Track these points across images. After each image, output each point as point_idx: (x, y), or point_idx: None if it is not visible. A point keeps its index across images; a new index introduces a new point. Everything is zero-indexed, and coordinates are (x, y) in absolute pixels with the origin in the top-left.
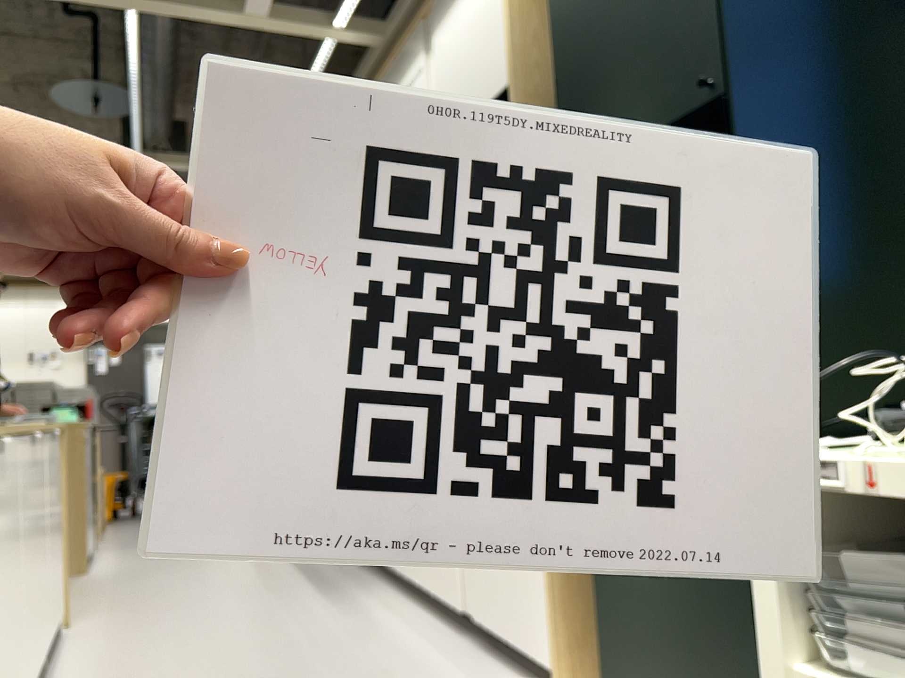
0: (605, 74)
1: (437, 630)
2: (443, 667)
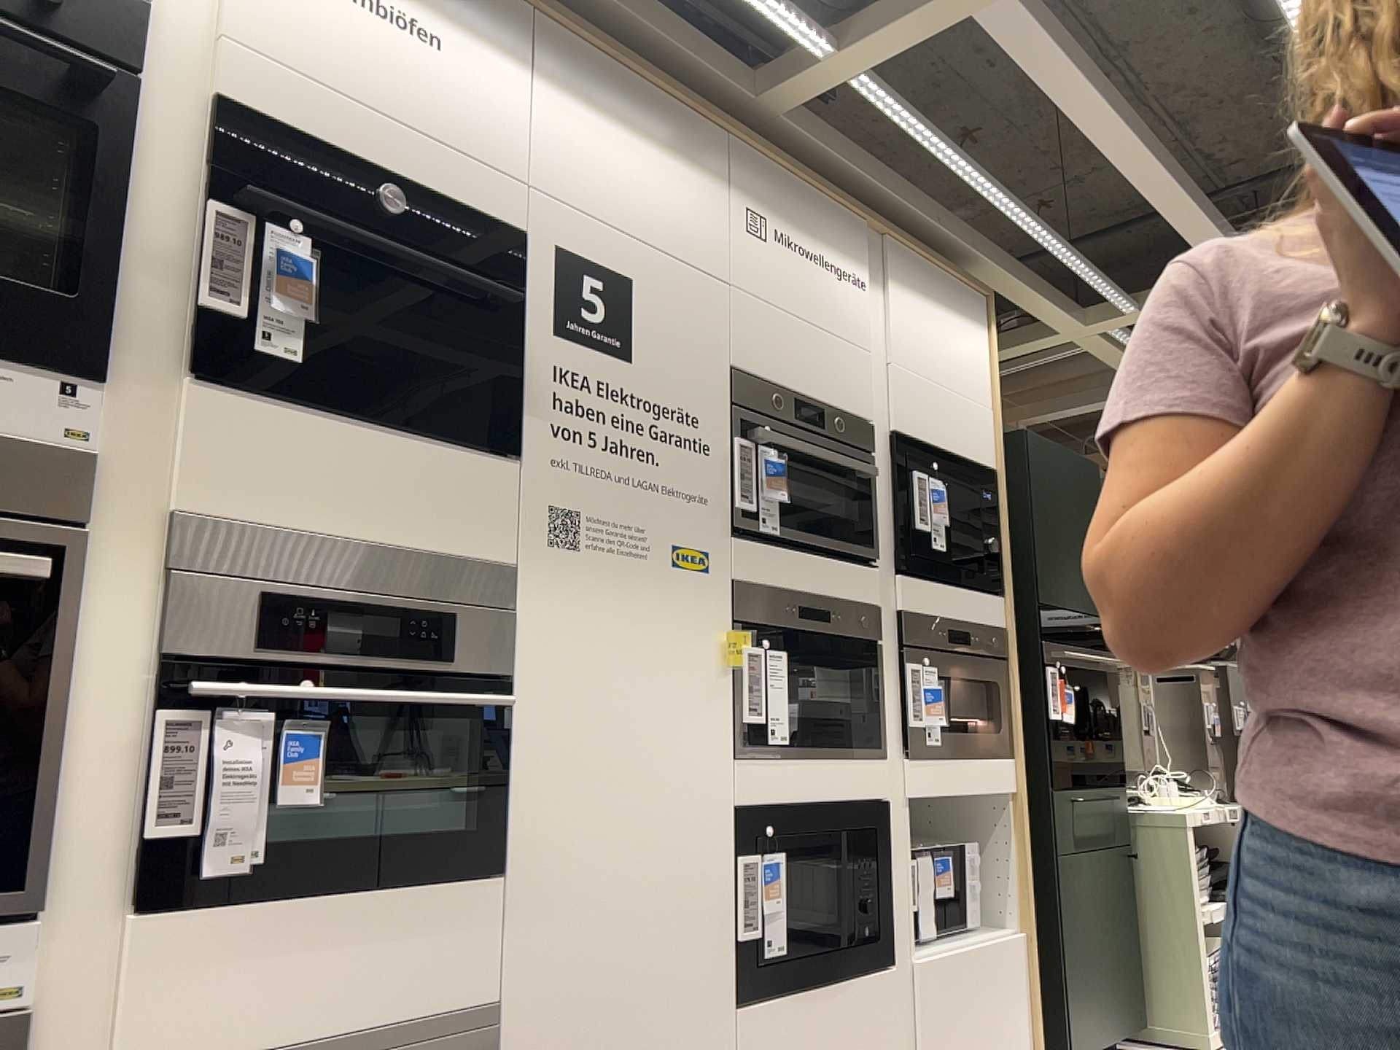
0: (1058, 546)
1: None
2: None
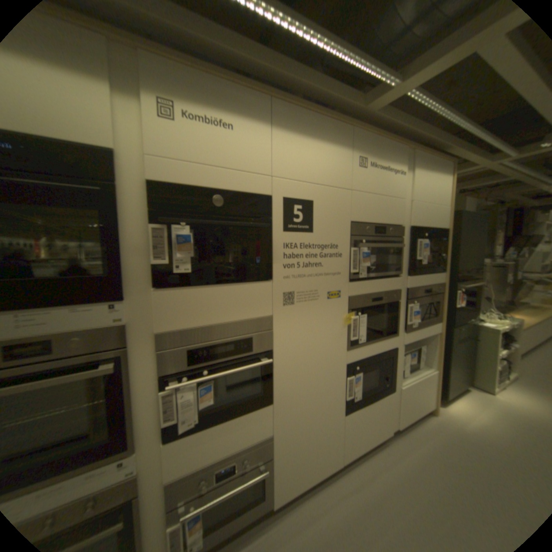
0: (469, 248)
1: (383, 458)
2: (425, 450)
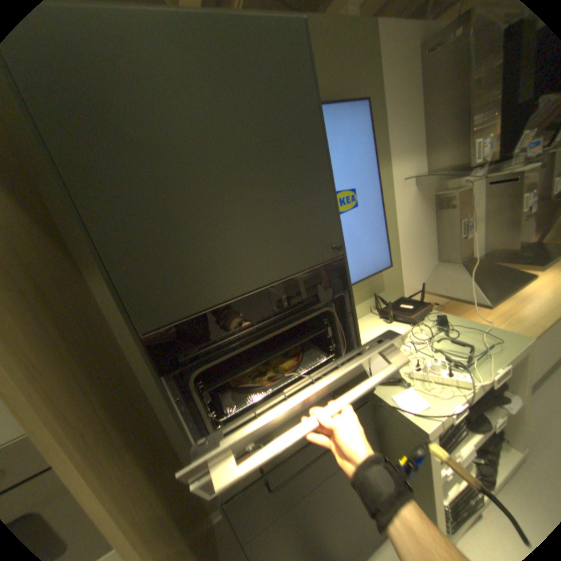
0: (189, 213)
1: None
2: None
